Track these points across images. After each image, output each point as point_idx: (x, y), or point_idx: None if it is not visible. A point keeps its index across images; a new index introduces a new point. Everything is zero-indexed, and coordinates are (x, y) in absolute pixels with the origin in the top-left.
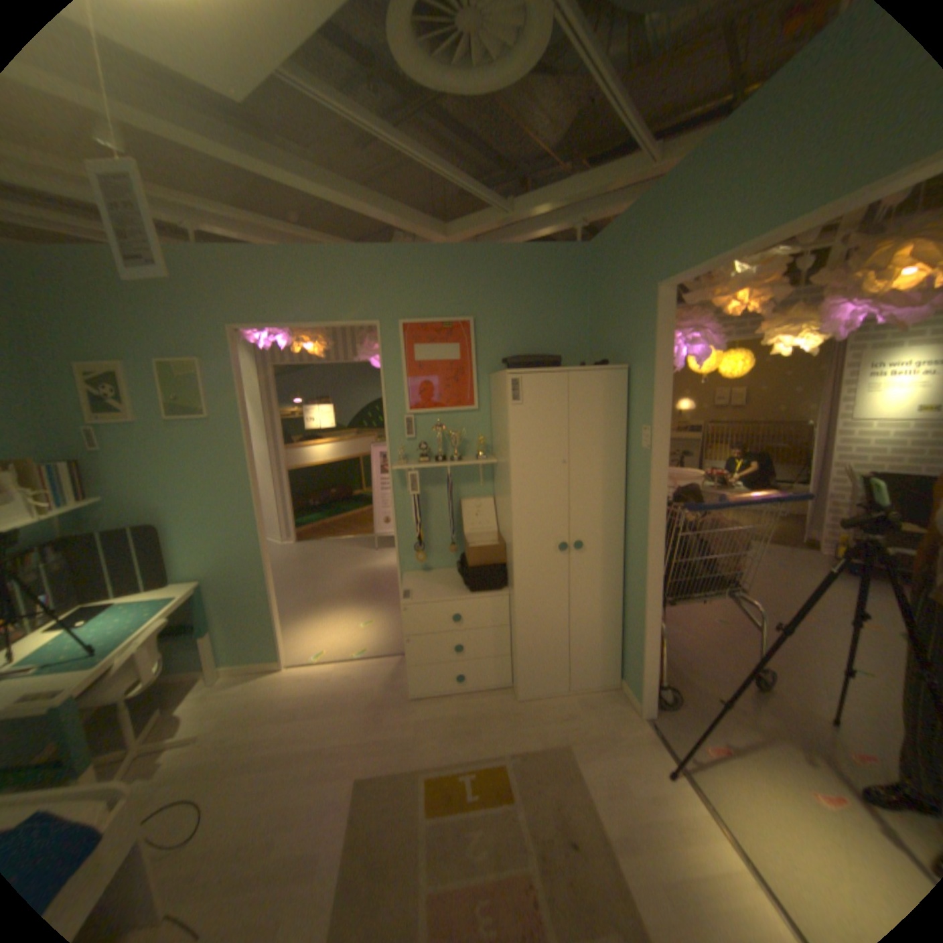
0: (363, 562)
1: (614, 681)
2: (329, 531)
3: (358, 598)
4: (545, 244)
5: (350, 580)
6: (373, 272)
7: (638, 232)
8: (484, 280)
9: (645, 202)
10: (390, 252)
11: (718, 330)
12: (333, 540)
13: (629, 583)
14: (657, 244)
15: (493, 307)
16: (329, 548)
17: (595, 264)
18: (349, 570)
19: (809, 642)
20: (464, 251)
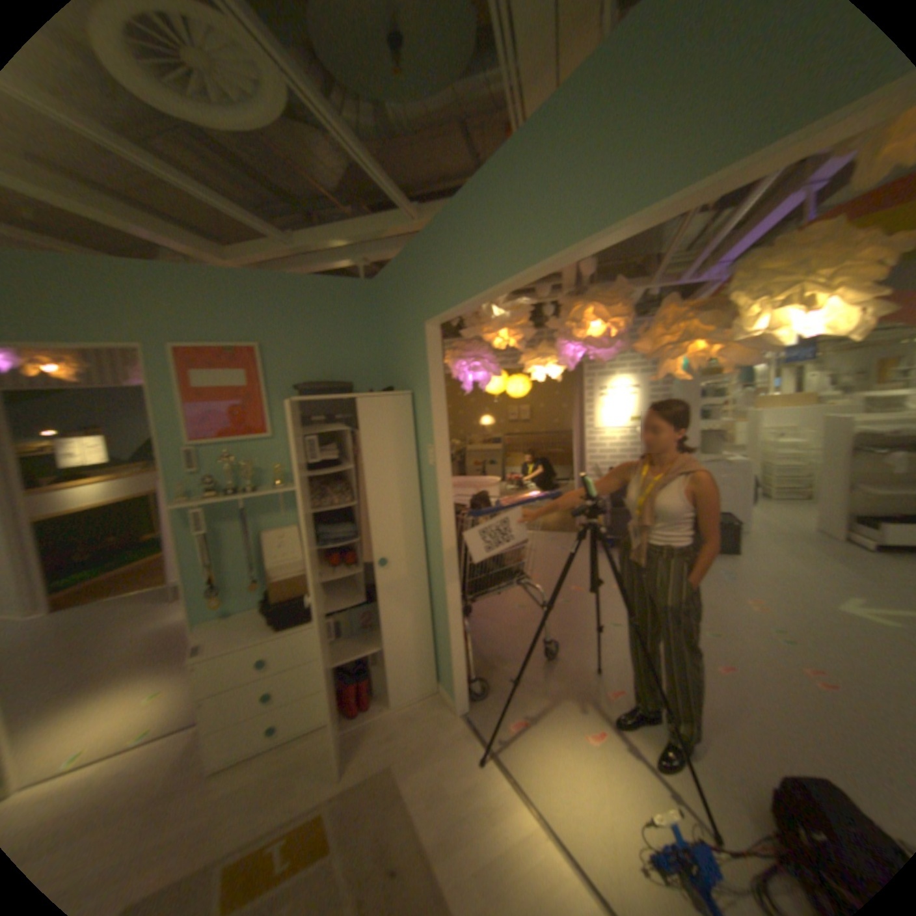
0: (149, 623)
1: (430, 688)
2: (100, 592)
3: (139, 670)
4: (328, 279)
5: (128, 649)
6: (125, 290)
7: (406, 277)
8: (266, 307)
9: (408, 253)
10: (148, 270)
11: (493, 360)
12: (106, 603)
13: (432, 591)
14: (420, 289)
15: (279, 335)
16: (98, 614)
17: (377, 300)
18: (128, 637)
19: (580, 609)
20: (242, 277)
